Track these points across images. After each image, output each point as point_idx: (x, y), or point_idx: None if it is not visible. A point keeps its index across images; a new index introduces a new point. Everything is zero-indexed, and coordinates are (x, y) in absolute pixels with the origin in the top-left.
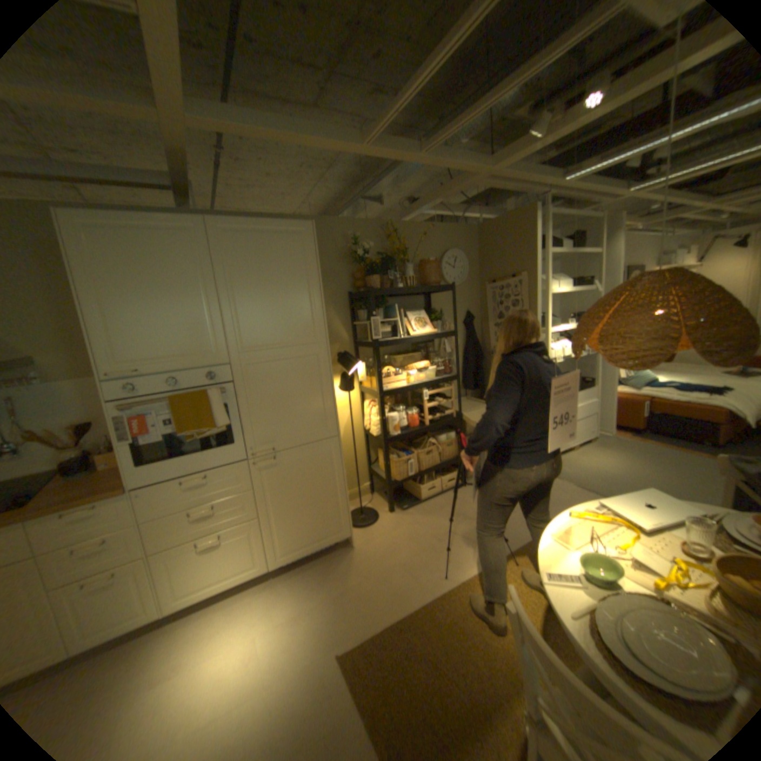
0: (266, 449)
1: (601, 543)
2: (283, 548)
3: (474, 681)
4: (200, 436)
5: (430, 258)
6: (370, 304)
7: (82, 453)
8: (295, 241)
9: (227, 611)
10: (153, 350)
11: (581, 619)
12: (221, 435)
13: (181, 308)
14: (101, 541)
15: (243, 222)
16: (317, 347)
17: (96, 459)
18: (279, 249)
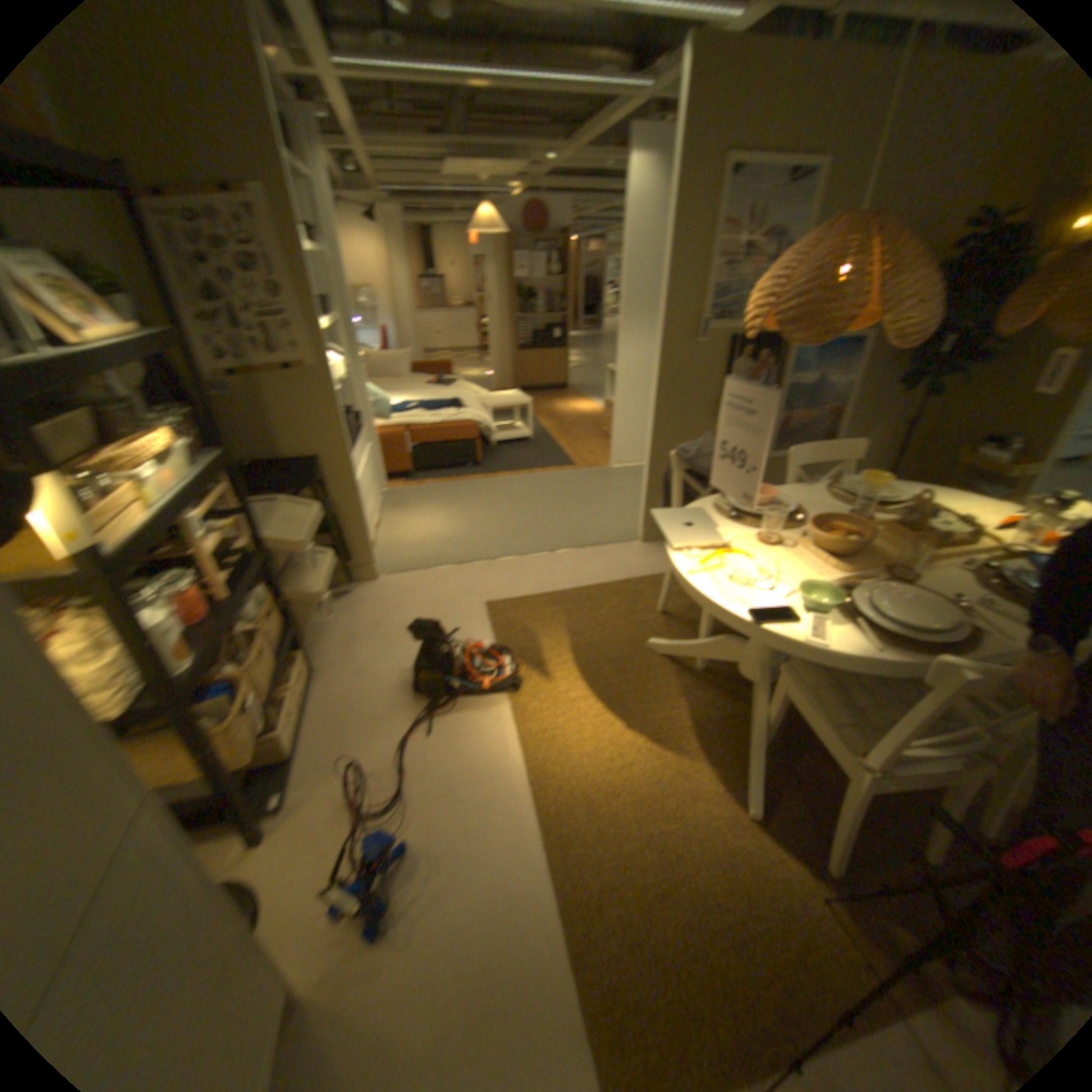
0: None
1: (750, 579)
2: None
3: (688, 848)
4: None
5: None
6: None
7: None
8: None
9: None
10: None
11: (881, 645)
12: None
13: None
14: None
15: None
16: None
17: None
18: None
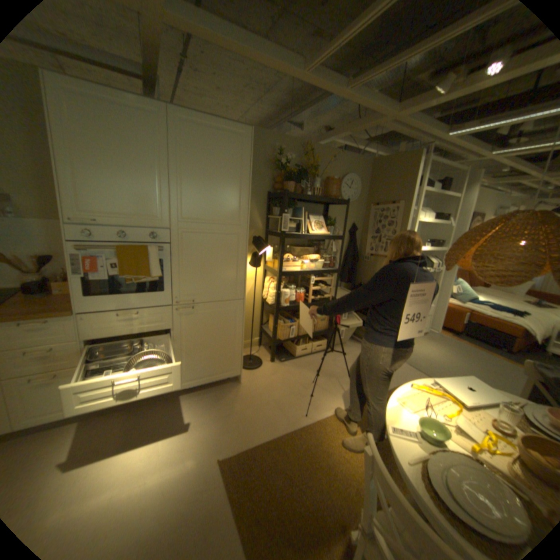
0: (188, 300)
1: (433, 410)
2: (189, 375)
3: (317, 493)
4: (138, 281)
5: (334, 177)
6: (284, 203)
7: (43, 278)
8: (236, 140)
9: (140, 414)
10: (111, 206)
11: (415, 465)
12: (154, 283)
13: (138, 177)
14: (49, 349)
15: (198, 116)
16: (239, 228)
17: (53, 285)
18: (223, 145)
